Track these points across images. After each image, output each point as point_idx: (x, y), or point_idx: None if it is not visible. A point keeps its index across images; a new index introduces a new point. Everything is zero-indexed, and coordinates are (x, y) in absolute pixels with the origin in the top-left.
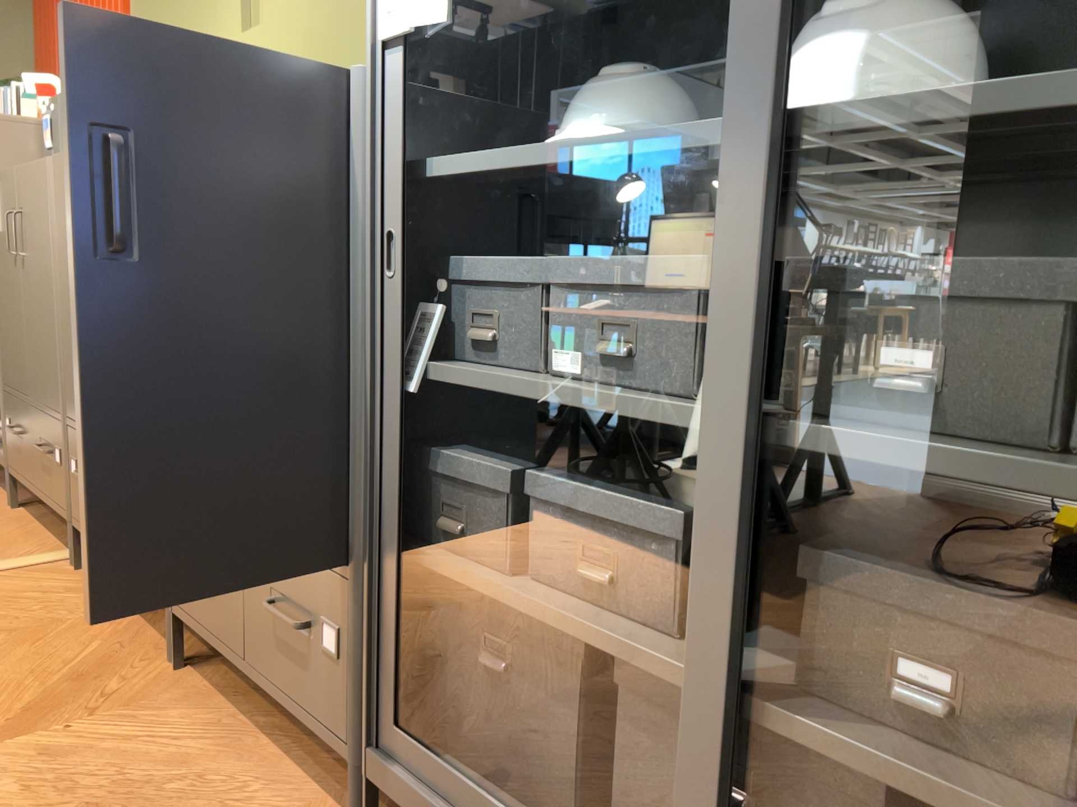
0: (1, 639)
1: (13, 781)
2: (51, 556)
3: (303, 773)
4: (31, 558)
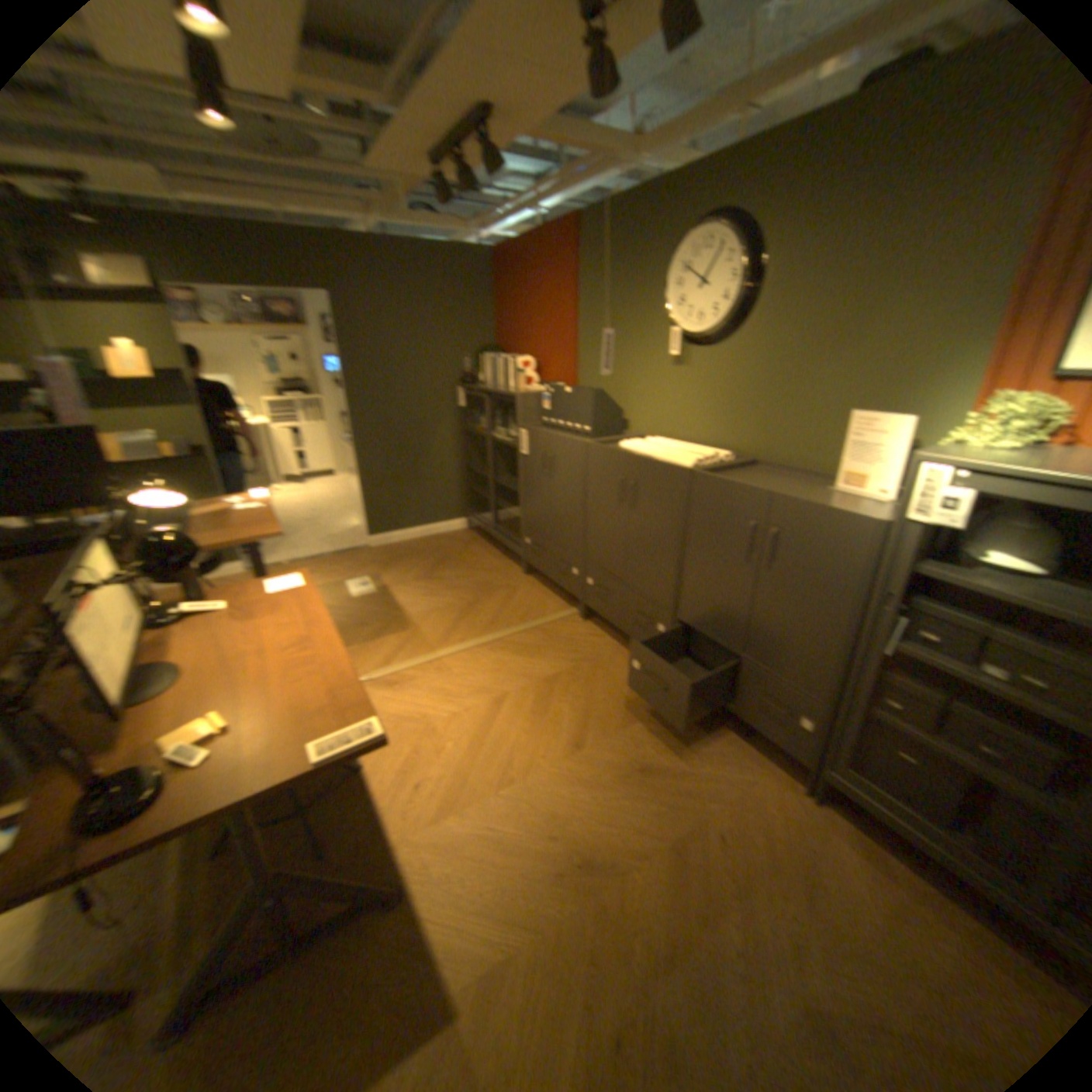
0: (584, 663)
1: (647, 744)
2: (568, 611)
3: (759, 752)
4: (561, 612)
